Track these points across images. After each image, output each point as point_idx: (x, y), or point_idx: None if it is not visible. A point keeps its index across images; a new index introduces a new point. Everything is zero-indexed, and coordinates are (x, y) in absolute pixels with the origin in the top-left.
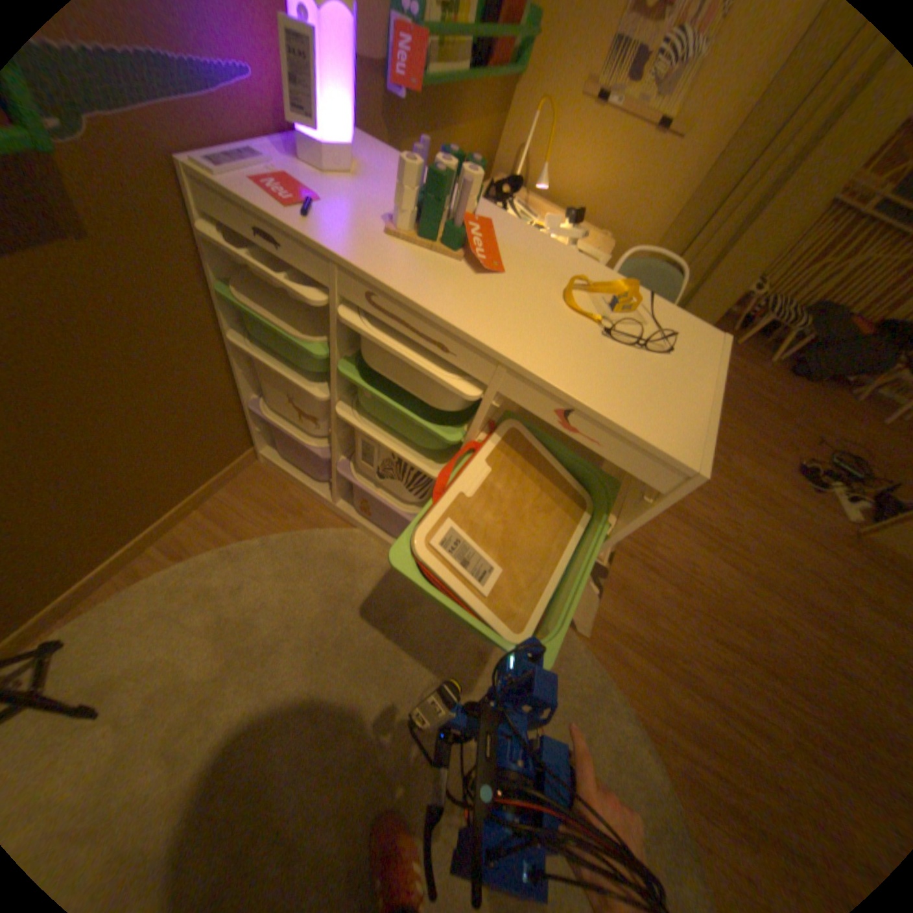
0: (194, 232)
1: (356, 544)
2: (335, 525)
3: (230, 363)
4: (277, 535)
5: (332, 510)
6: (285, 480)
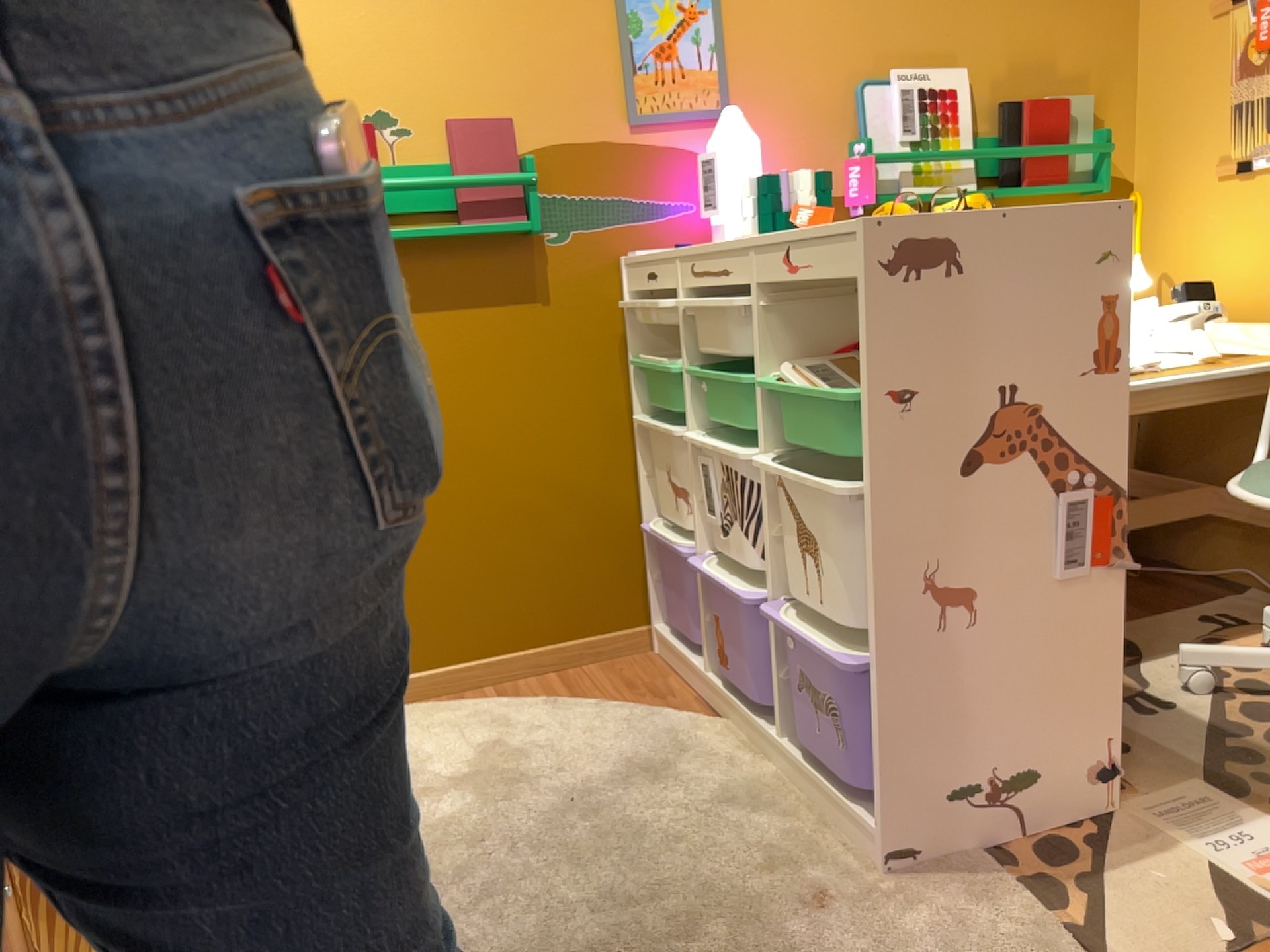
0: (624, 315)
1: (707, 733)
2: (696, 716)
3: (636, 466)
4: (616, 704)
5: (704, 700)
6: (668, 668)
